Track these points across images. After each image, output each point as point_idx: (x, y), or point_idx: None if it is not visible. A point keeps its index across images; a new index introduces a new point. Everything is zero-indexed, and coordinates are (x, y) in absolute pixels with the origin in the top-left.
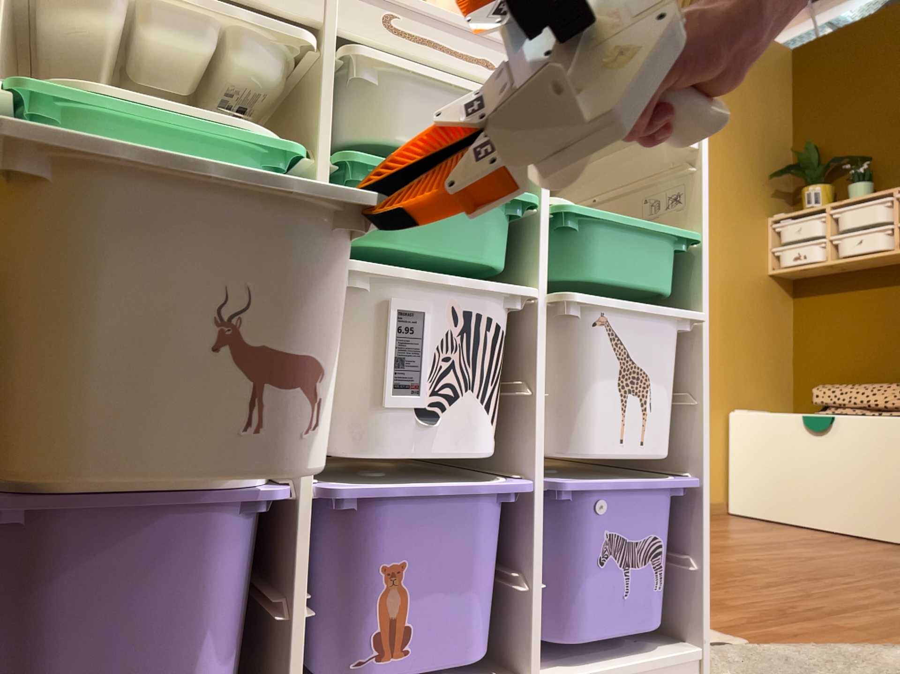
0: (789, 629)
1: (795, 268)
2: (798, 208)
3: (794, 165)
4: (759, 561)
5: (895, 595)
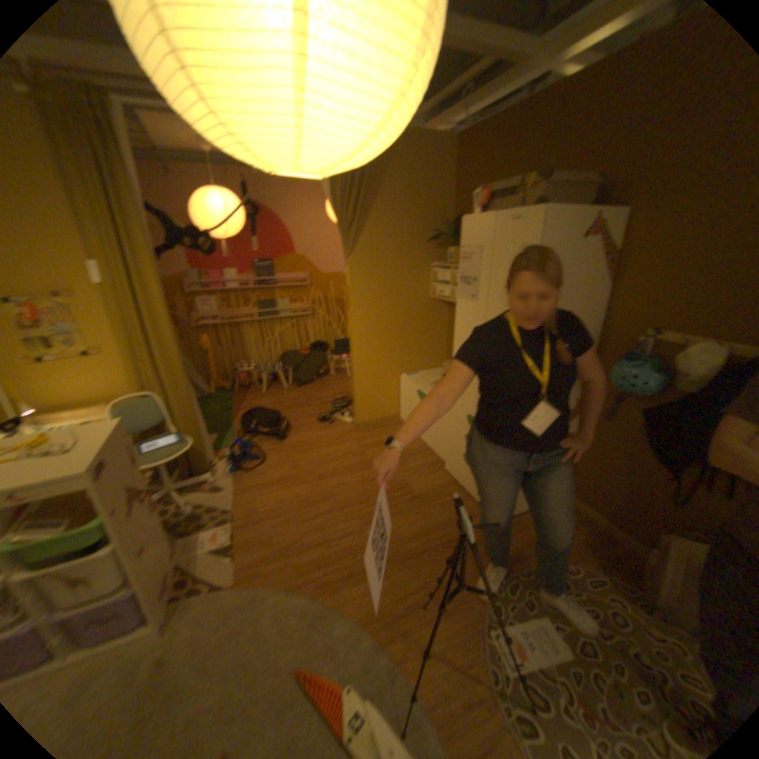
0: (263, 575)
1: (441, 299)
2: (447, 260)
3: (448, 229)
4: (340, 491)
5: (356, 532)
